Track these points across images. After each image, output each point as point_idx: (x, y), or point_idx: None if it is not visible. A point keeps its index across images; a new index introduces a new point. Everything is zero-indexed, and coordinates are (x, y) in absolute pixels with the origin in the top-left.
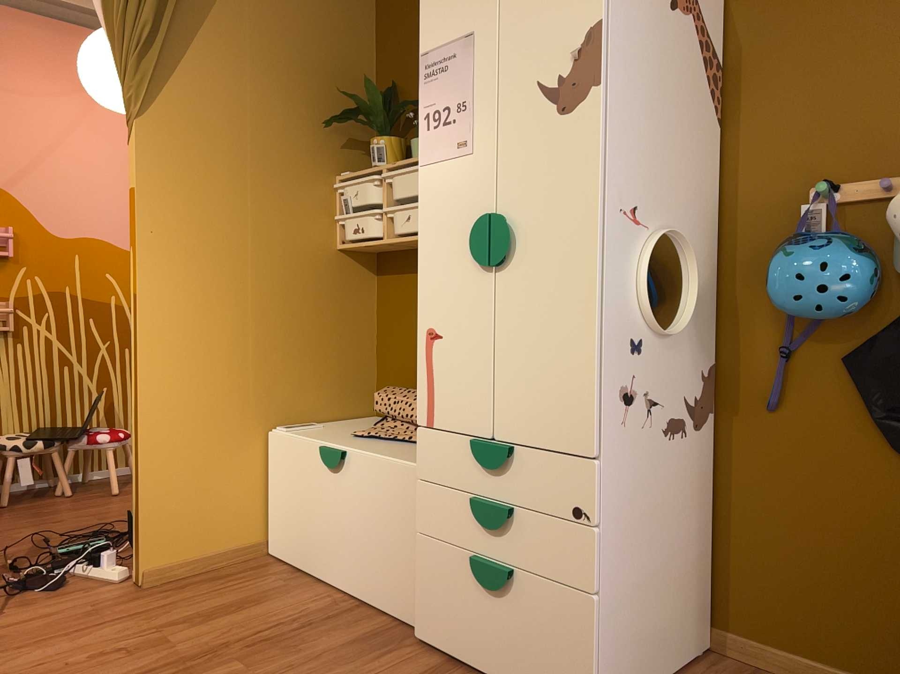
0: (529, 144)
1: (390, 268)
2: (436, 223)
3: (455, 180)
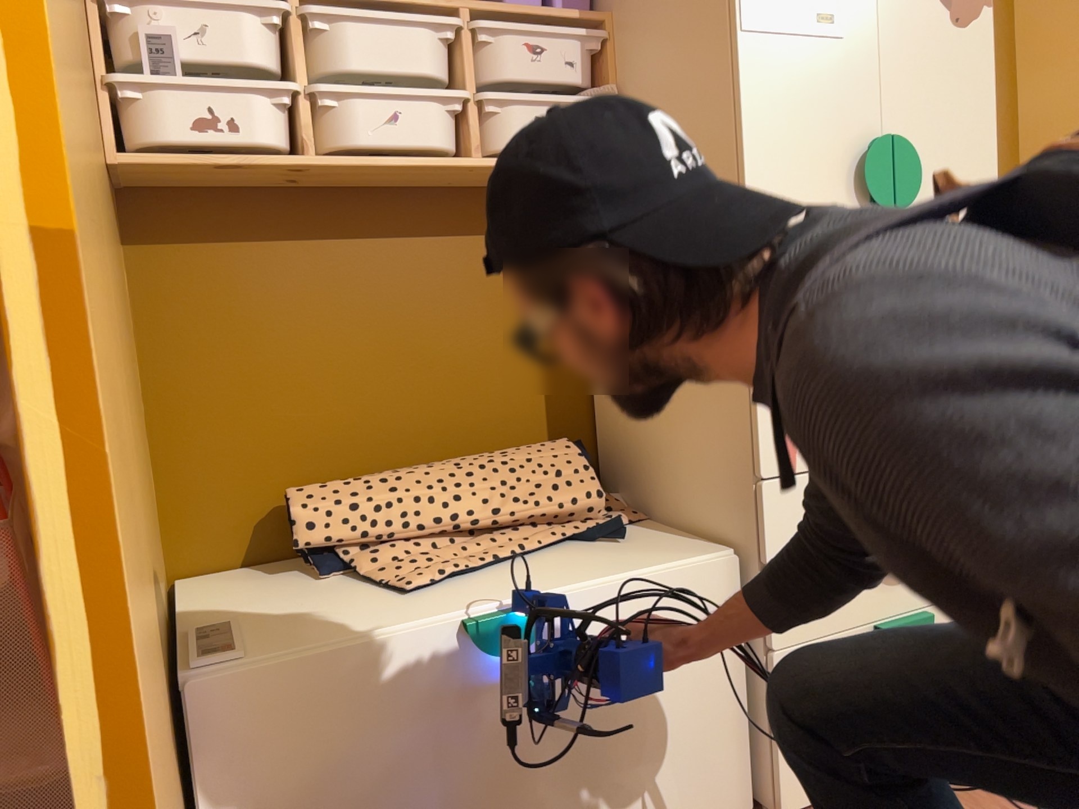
0: (922, 52)
1: (187, 230)
2: (786, 138)
3: (816, 75)
